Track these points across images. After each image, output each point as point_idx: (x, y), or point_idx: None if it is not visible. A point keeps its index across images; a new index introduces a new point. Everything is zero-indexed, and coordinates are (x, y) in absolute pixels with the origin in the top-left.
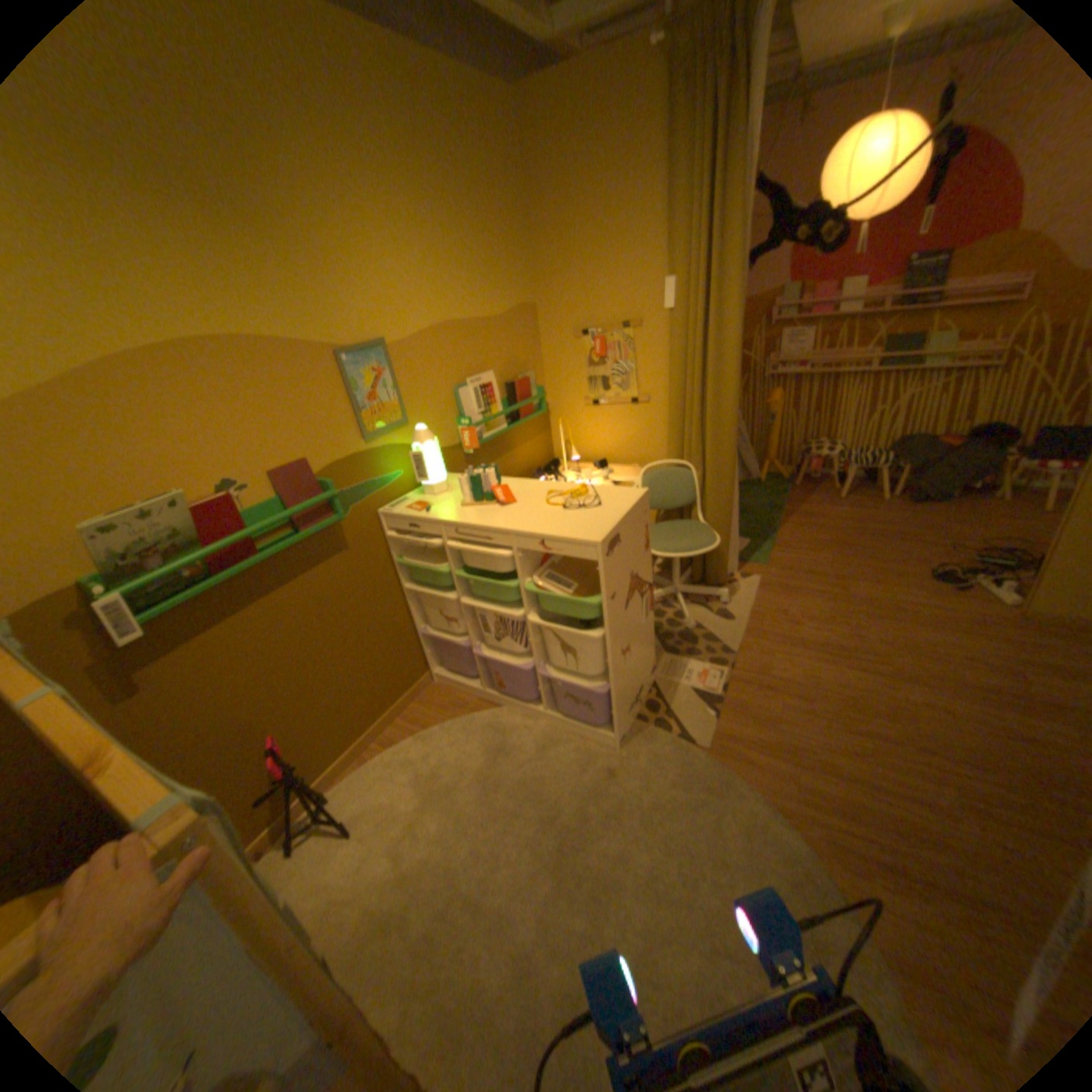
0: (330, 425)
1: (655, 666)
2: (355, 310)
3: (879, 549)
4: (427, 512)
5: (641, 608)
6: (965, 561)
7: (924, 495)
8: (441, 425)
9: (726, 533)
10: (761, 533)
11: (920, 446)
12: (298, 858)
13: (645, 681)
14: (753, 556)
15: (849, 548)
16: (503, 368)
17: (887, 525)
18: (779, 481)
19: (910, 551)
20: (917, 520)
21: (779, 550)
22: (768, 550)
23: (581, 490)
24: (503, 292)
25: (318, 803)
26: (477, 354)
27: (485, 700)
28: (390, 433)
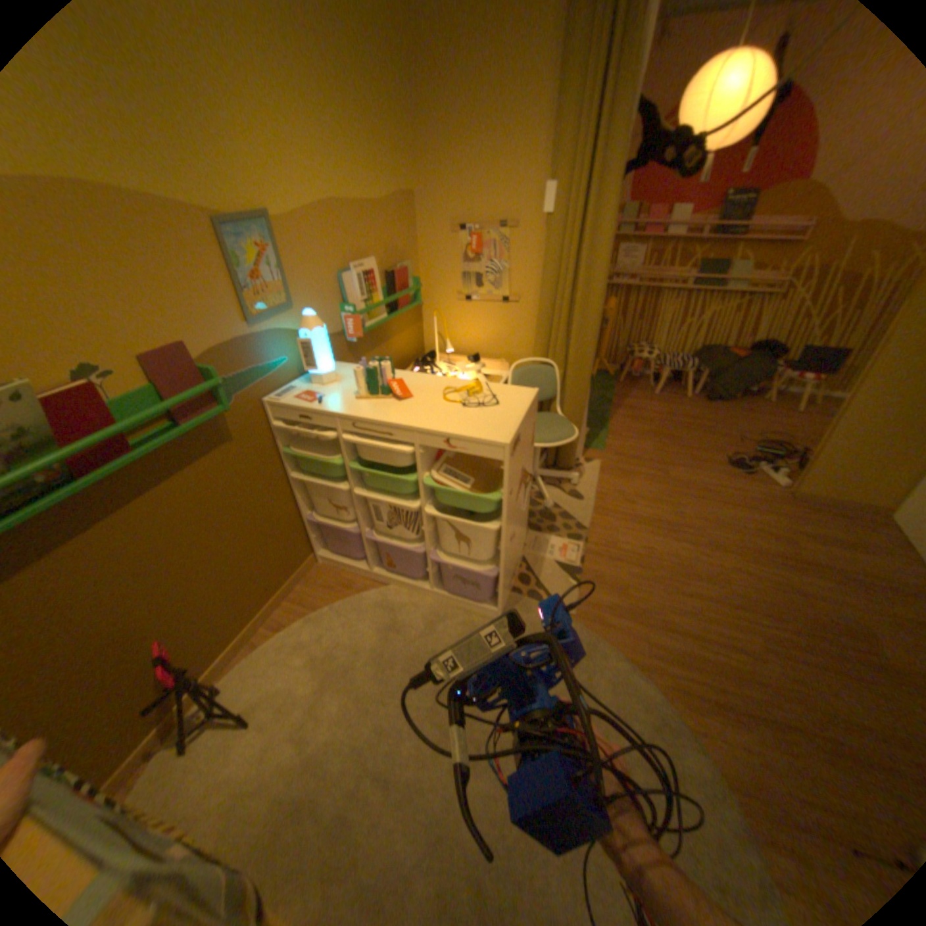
0: (210, 304)
1: (525, 544)
2: (235, 171)
3: (687, 439)
4: (320, 403)
5: (524, 497)
6: (748, 450)
7: (715, 395)
8: (325, 310)
9: (579, 425)
10: (597, 423)
11: (716, 355)
12: (194, 754)
13: (518, 558)
14: (593, 443)
15: (665, 437)
16: (384, 255)
17: (691, 419)
18: (606, 377)
19: (710, 441)
20: (713, 416)
21: (612, 438)
22: (604, 438)
23: (475, 387)
24: (386, 175)
25: (209, 693)
26: (360, 238)
27: (372, 579)
28: (275, 316)
